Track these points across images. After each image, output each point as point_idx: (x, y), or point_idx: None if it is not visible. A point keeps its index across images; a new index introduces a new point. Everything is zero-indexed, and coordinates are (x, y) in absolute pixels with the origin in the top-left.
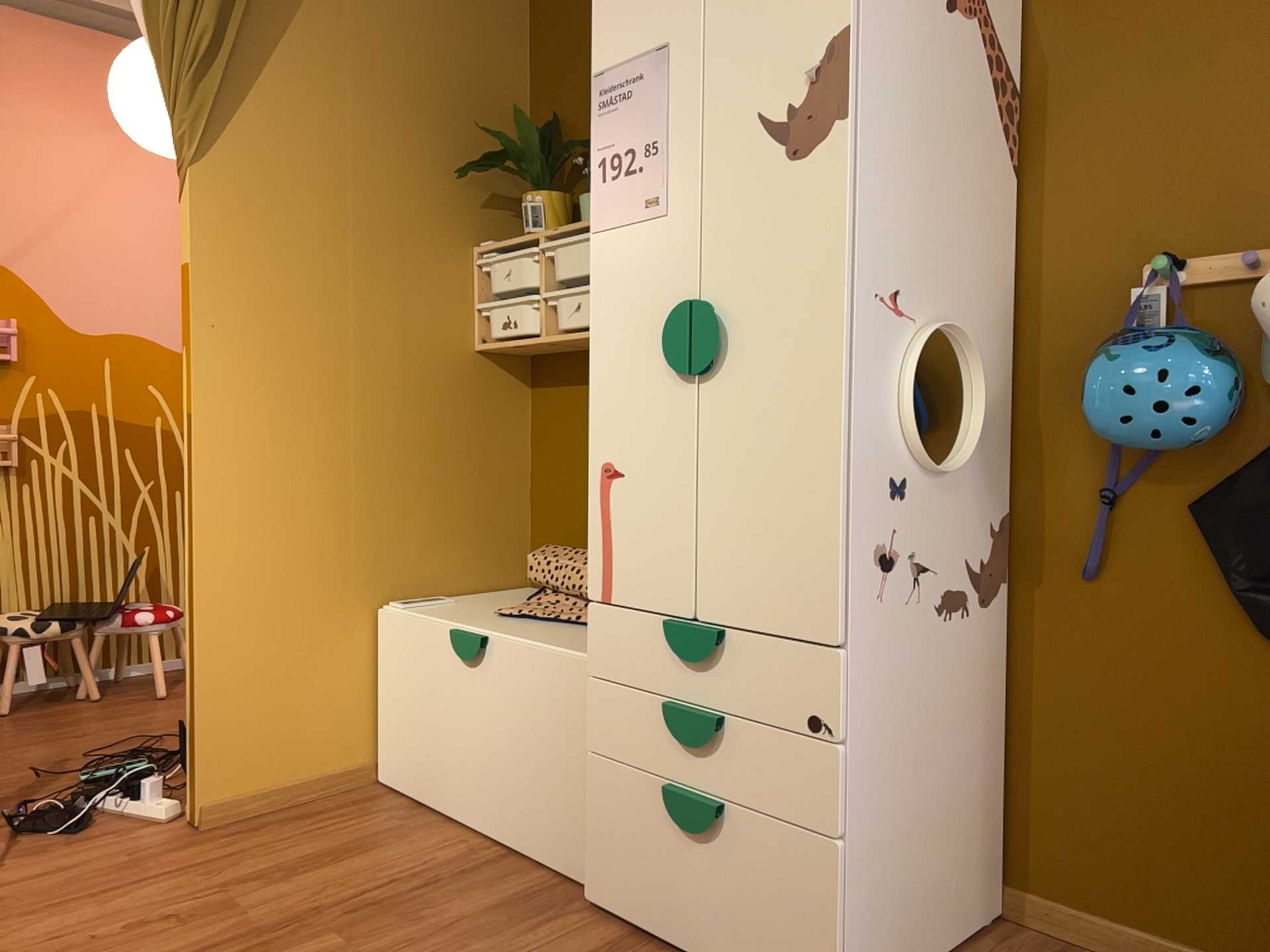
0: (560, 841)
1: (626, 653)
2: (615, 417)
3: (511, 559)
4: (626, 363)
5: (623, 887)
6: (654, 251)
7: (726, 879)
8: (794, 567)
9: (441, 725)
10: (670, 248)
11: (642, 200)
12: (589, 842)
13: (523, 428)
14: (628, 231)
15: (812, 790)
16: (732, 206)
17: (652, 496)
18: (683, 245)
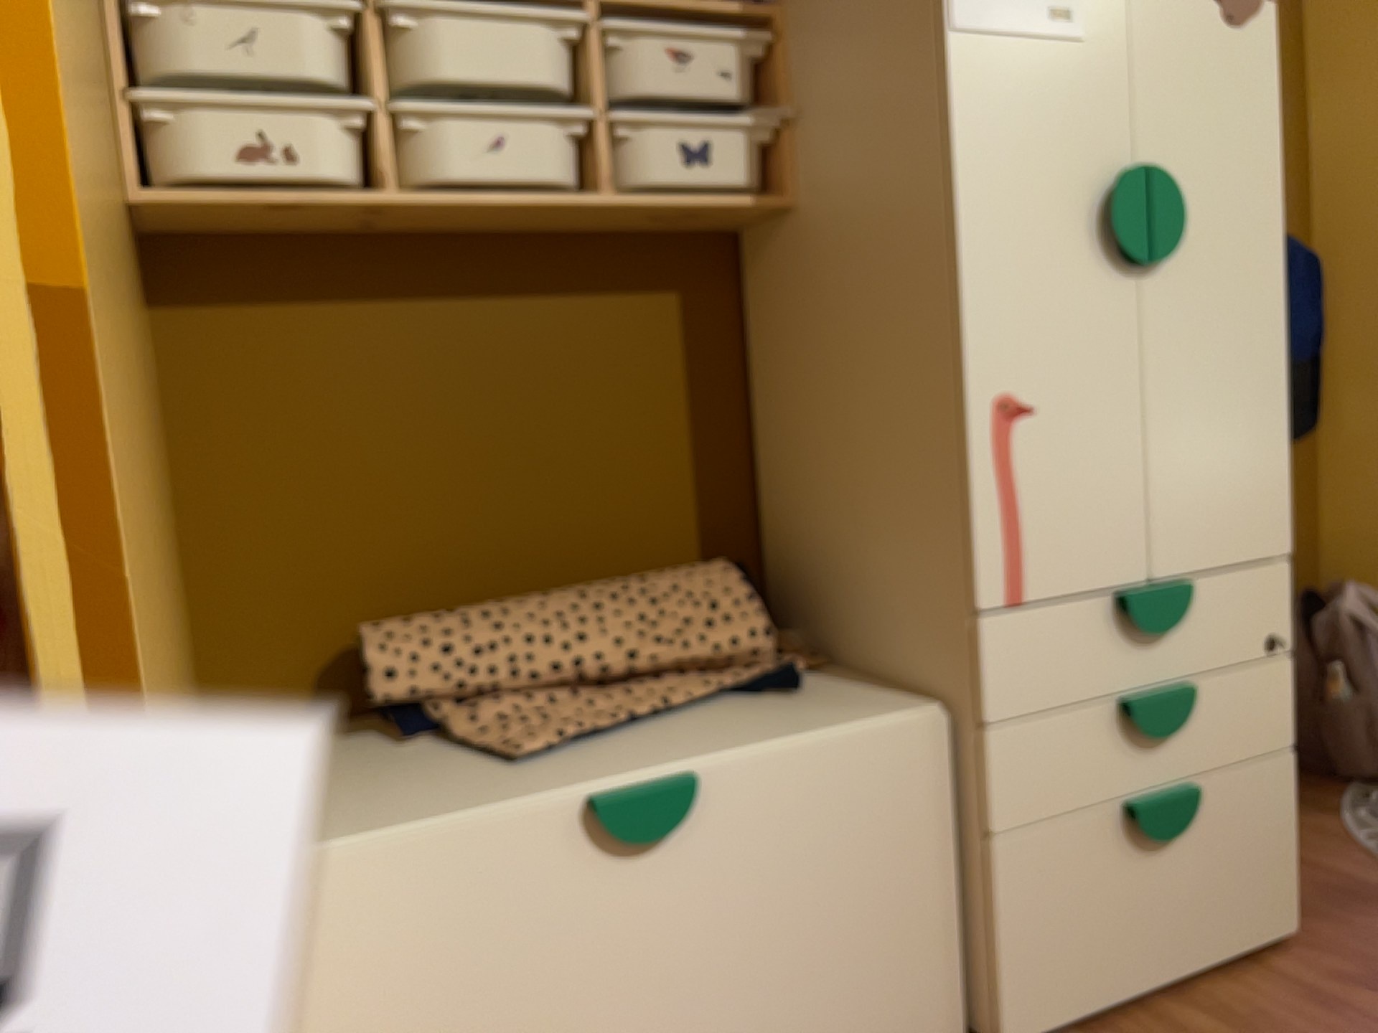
0: (898, 1020)
1: (1053, 664)
2: (1017, 327)
3: (196, 691)
4: (1032, 246)
5: (1070, 982)
6: (1068, 87)
7: (1198, 866)
8: (1253, 483)
9: (554, 1023)
10: (1092, 88)
11: (1046, 4)
12: (999, 967)
13: (159, 401)
14: (1022, 44)
15: (1275, 710)
16: (1169, 55)
17: (1085, 435)
18: (1111, 89)
